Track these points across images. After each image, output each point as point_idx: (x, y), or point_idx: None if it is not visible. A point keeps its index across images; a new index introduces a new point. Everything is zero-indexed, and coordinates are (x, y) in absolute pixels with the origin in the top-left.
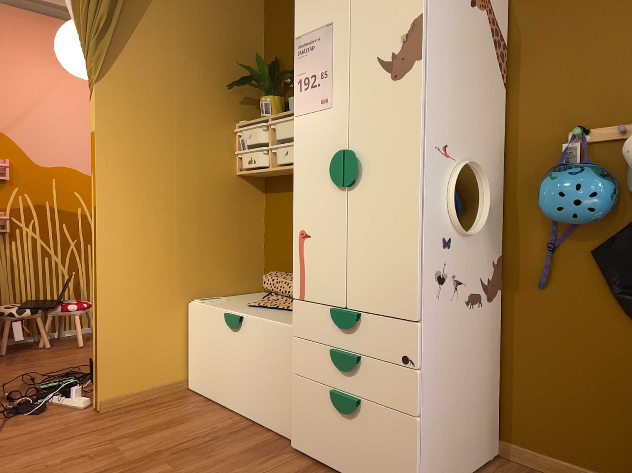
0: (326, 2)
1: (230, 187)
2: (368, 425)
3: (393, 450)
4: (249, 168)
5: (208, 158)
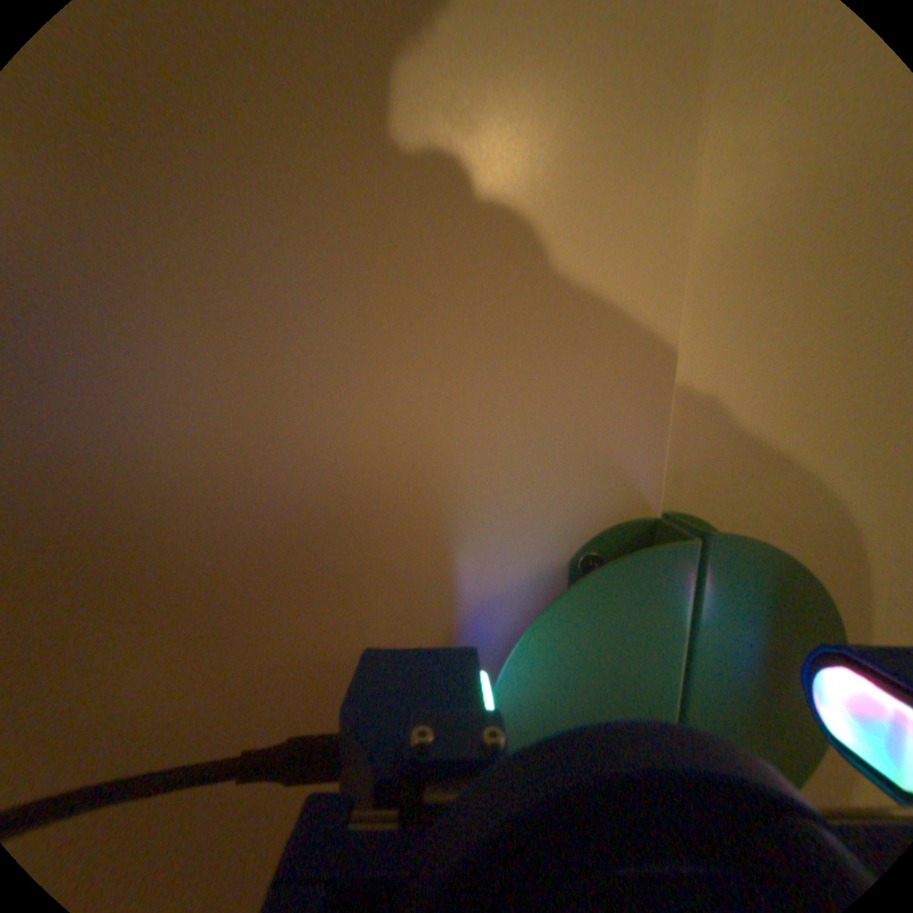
0: None
1: None
2: None
3: None
4: None
5: None
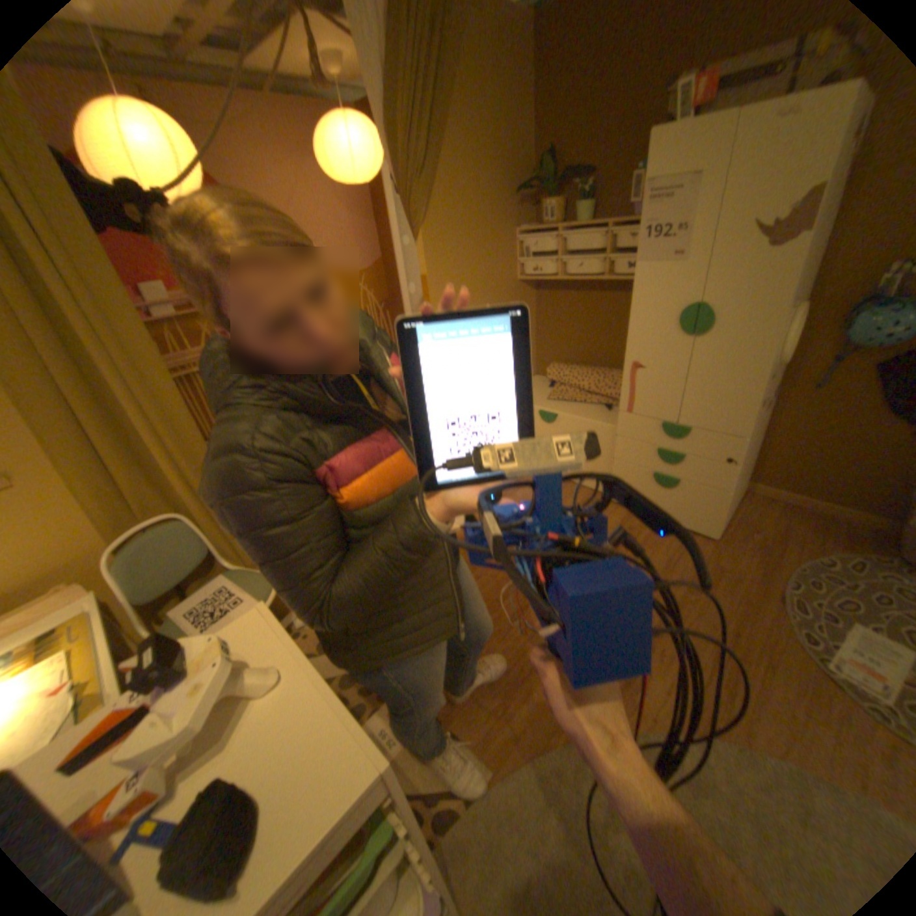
0: (696, 144)
1: (513, 293)
2: (685, 493)
3: (705, 508)
4: (533, 276)
5: (499, 273)
